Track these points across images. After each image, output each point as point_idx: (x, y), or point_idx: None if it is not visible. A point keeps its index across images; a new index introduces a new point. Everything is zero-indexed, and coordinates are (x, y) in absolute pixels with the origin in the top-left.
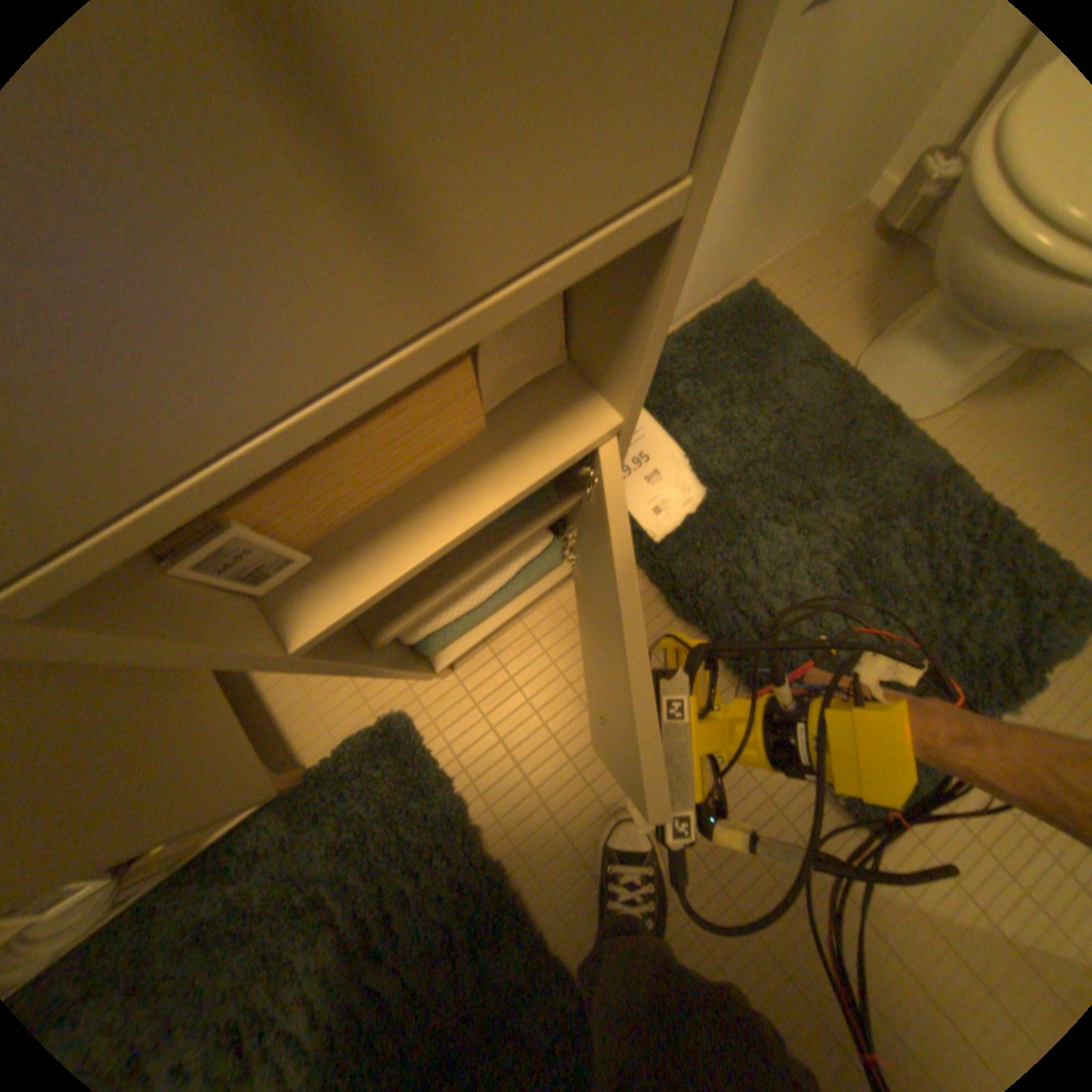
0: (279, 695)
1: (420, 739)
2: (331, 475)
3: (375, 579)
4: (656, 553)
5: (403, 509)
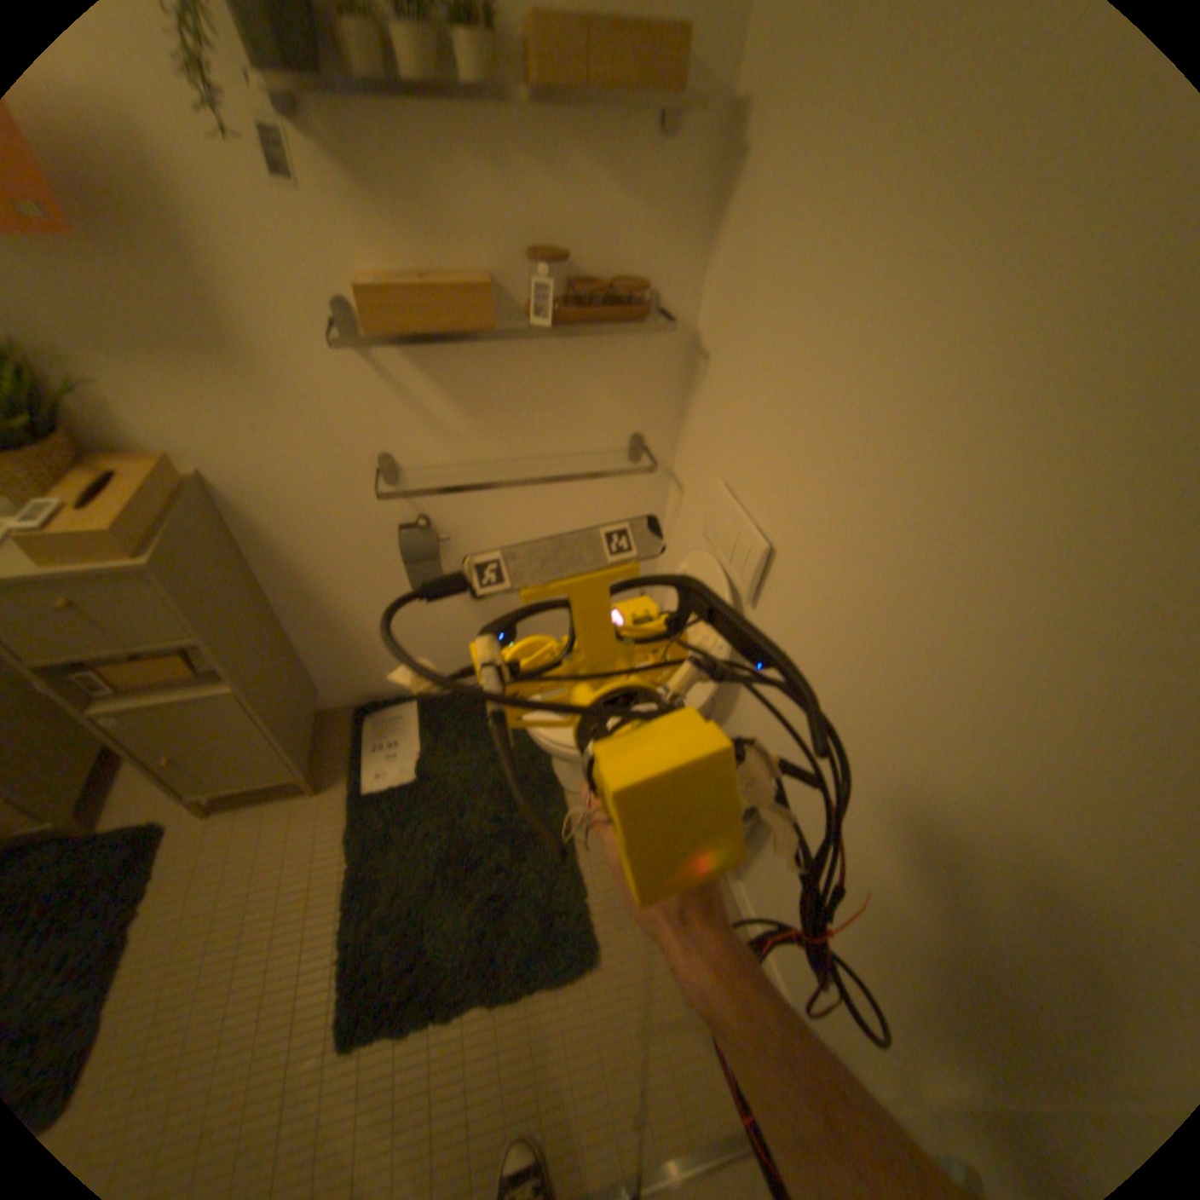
0: (121, 788)
1: (158, 847)
2: (132, 671)
3: (125, 706)
4: (356, 799)
5: (150, 690)
